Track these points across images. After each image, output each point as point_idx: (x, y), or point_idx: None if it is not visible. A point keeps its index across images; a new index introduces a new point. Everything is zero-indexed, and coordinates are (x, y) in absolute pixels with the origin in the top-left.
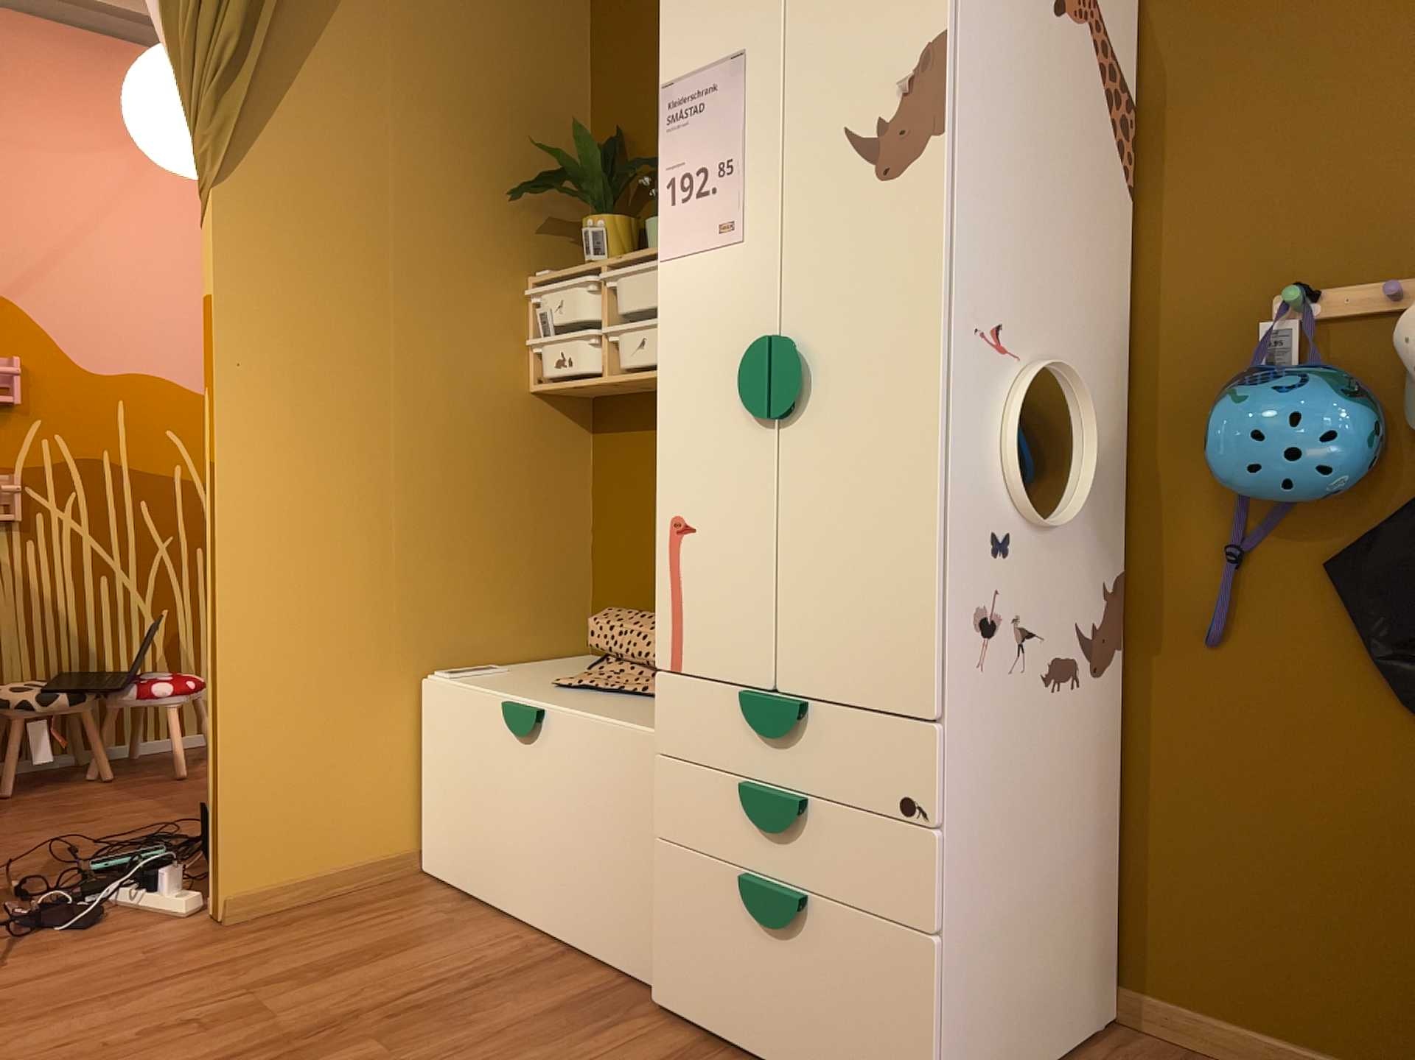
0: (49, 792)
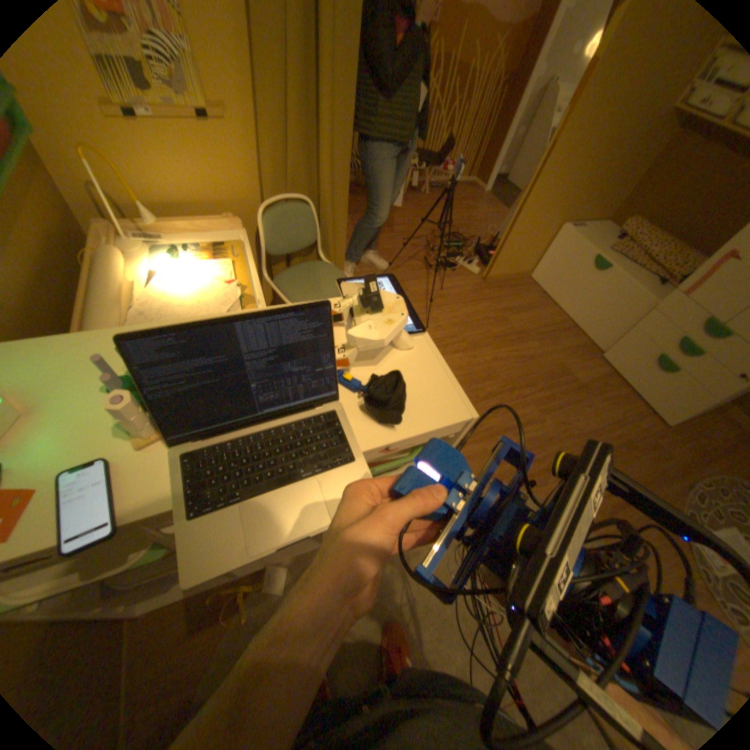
0: (414, 198)
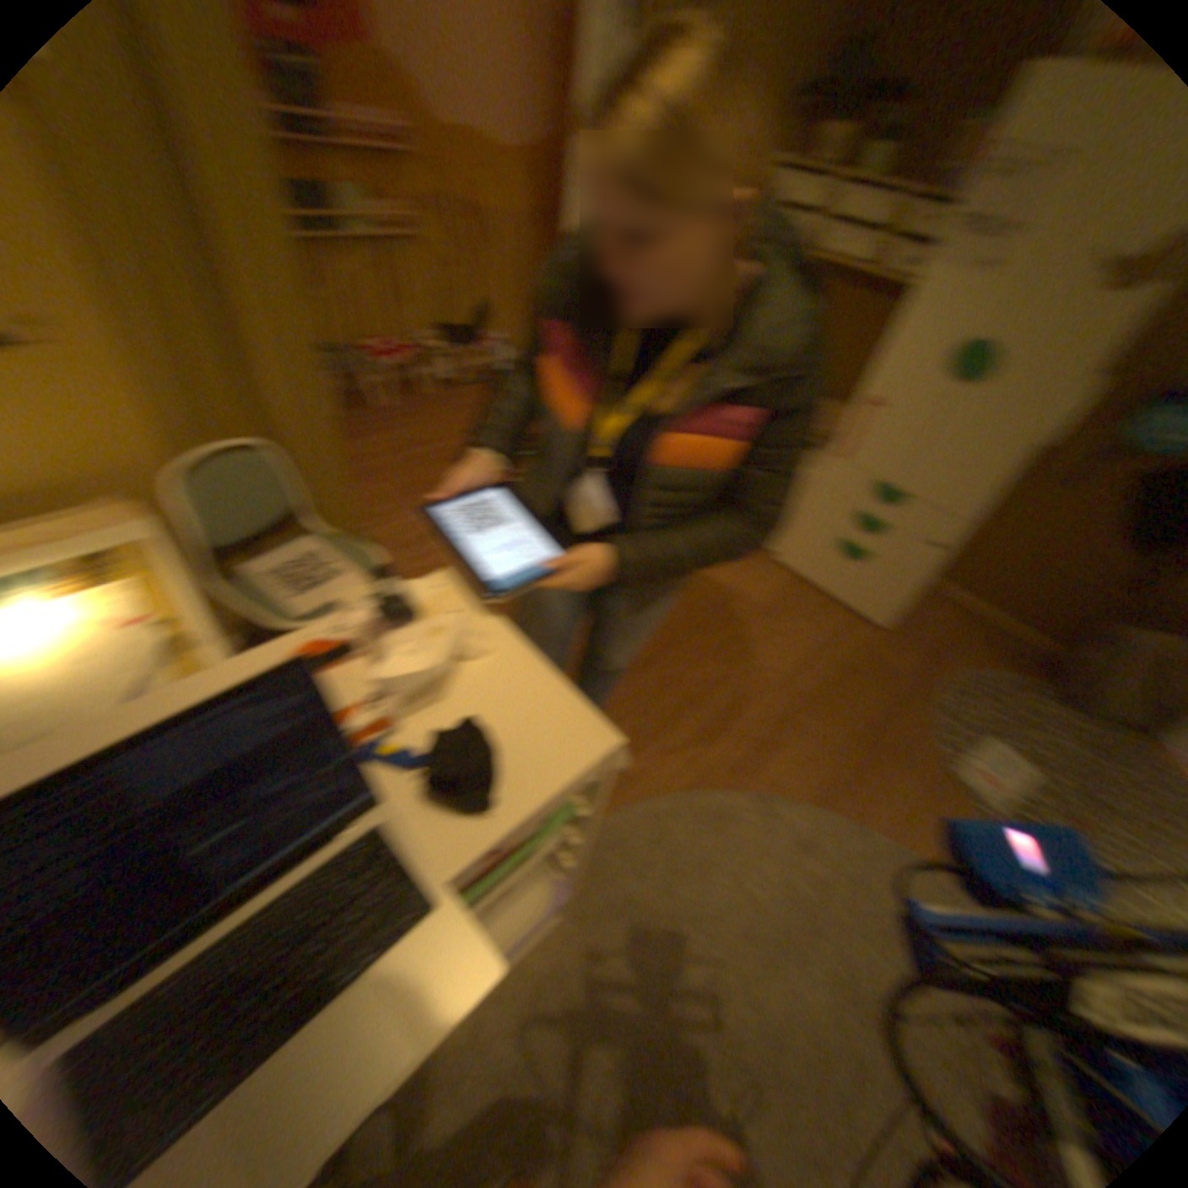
0: (460, 395)
